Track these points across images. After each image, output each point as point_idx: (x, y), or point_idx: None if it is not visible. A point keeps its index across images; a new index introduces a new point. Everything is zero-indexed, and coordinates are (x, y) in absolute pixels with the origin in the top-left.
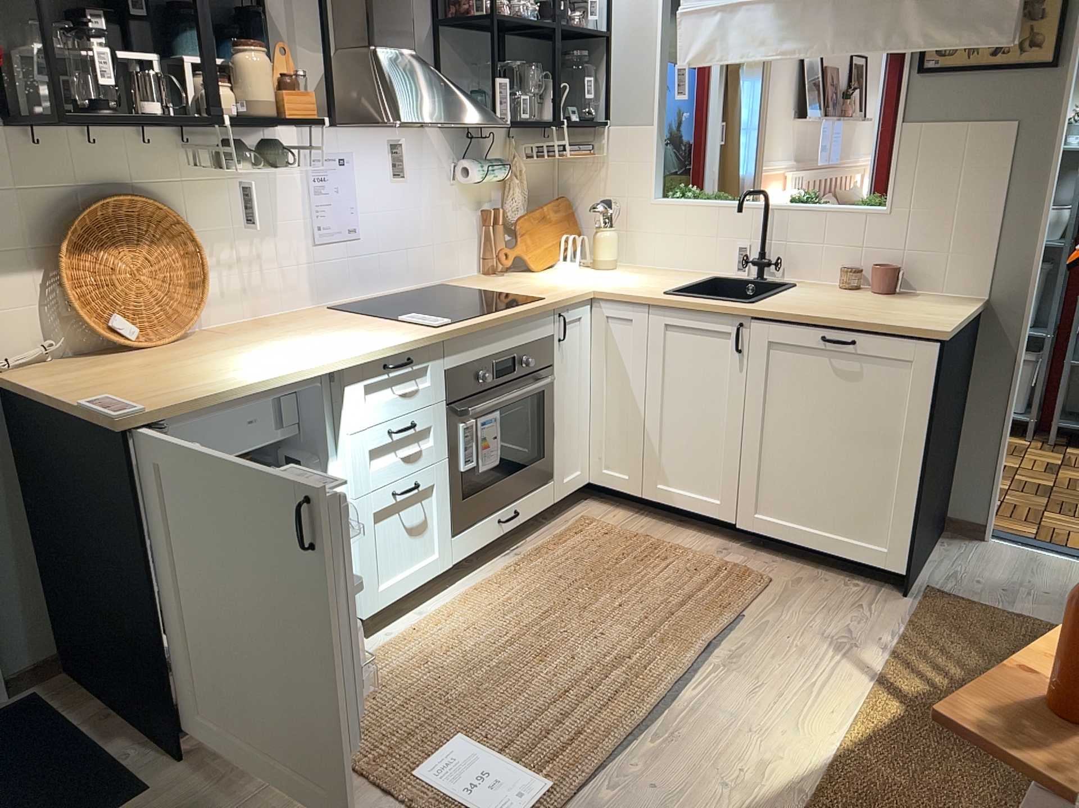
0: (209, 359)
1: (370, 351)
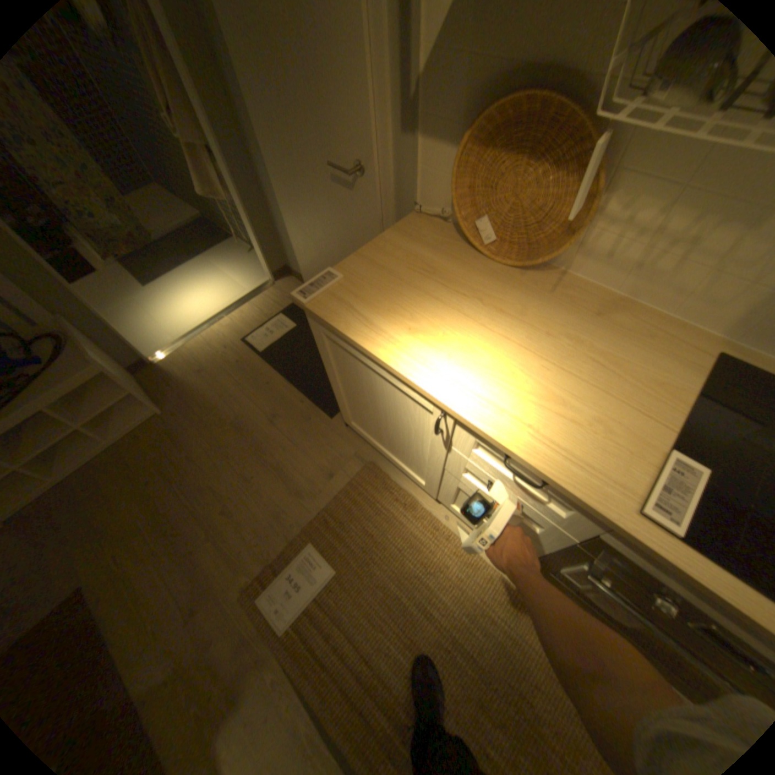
0: (455, 303)
1: (491, 434)
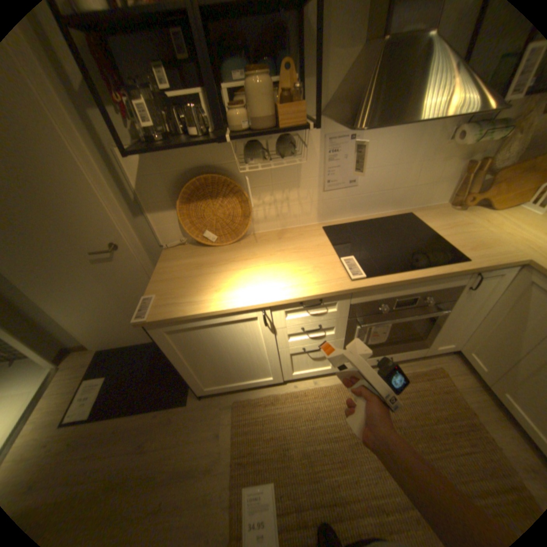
0: (224, 268)
1: (289, 297)
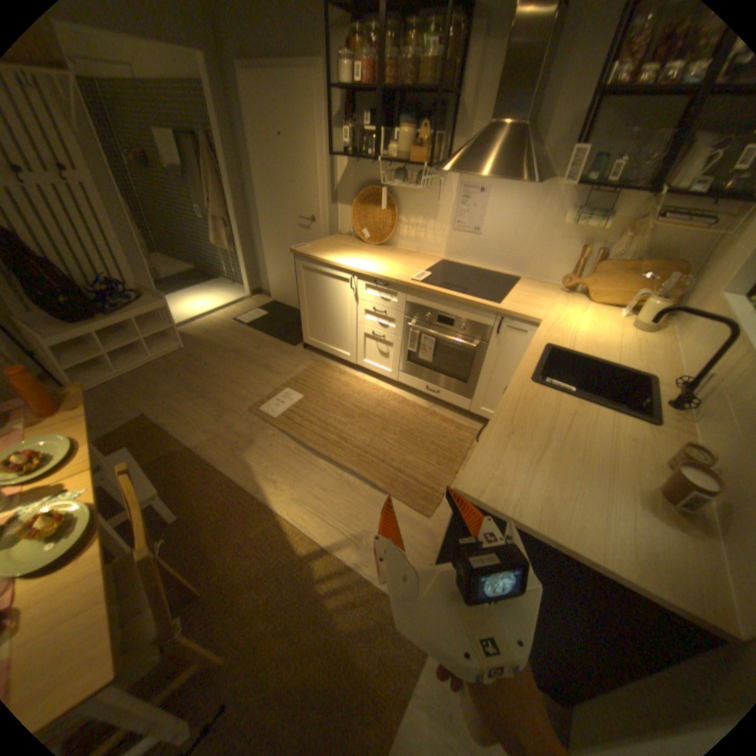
0: (355, 252)
1: (367, 272)
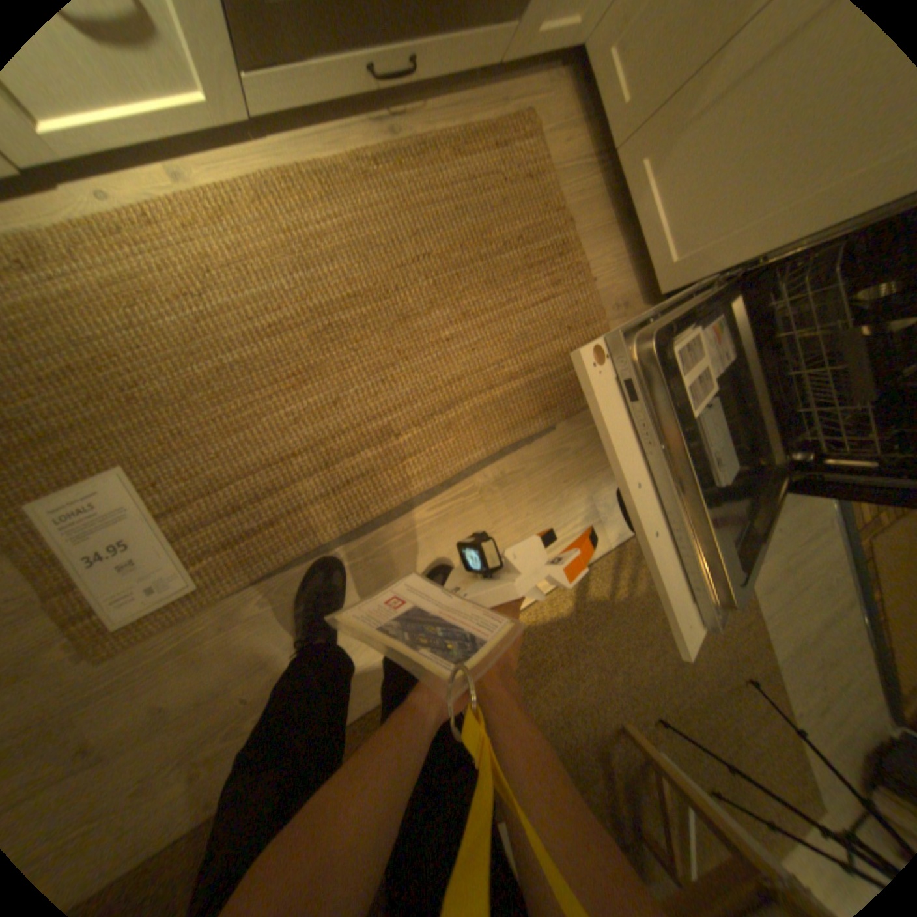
0: None
1: None
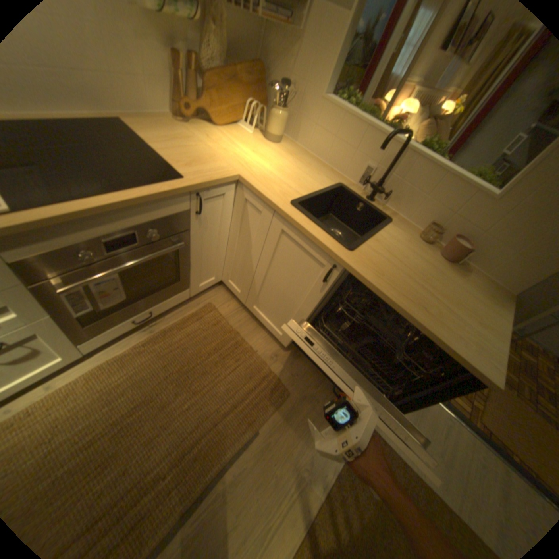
0: None
1: None
